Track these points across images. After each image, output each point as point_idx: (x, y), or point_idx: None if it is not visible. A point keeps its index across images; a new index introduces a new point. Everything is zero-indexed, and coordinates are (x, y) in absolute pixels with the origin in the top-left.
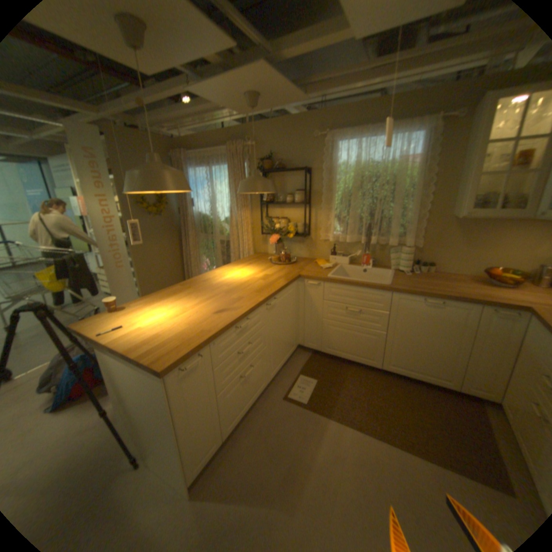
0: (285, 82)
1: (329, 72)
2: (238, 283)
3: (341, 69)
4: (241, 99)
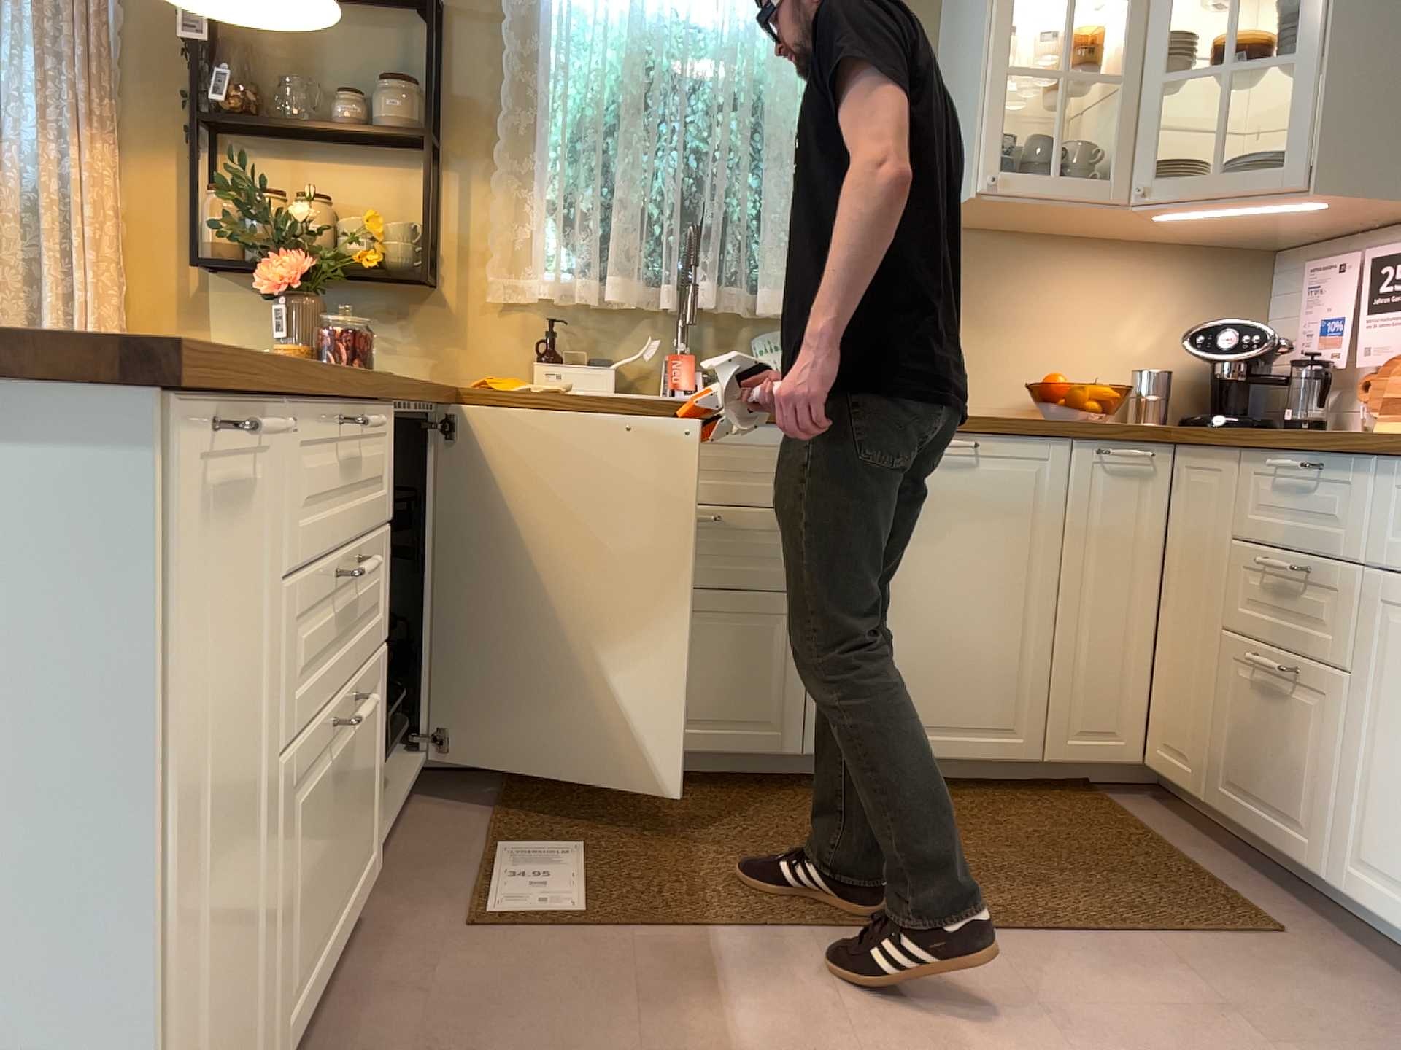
0: None
1: None
2: None
3: None
4: None
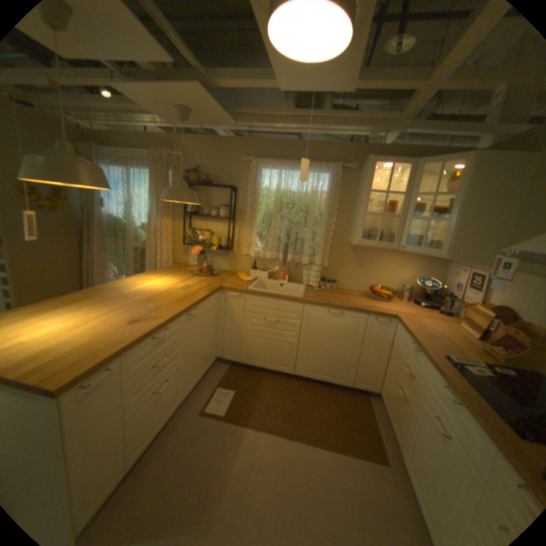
0: (218, 106)
1: (257, 109)
2: (155, 292)
3: (268, 109)
4: (172, 110)
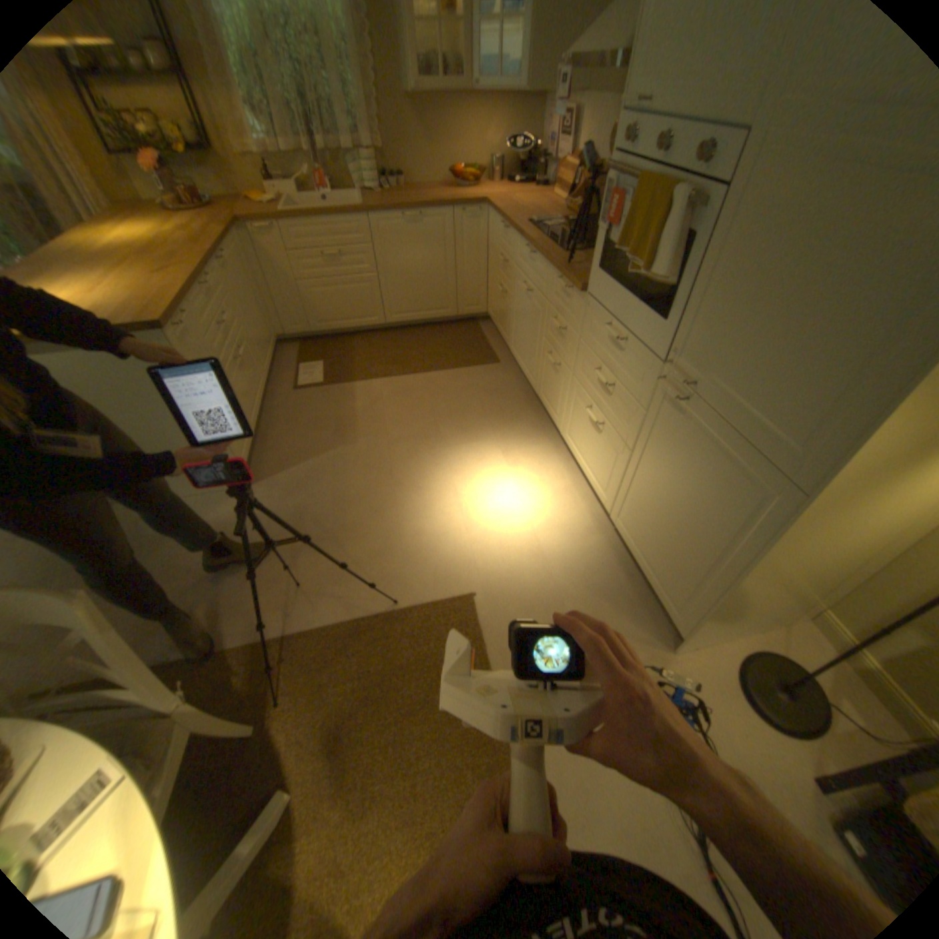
0: None
1: None
2: (141, 242)
3: None
4: None
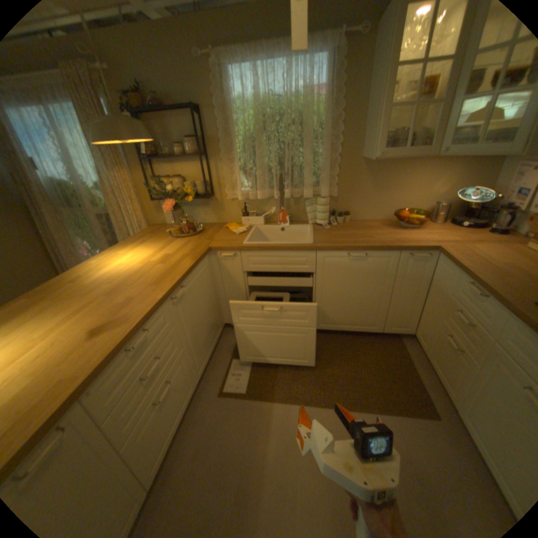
0: None
1: None
2: (126, 274)
3: None
4: None
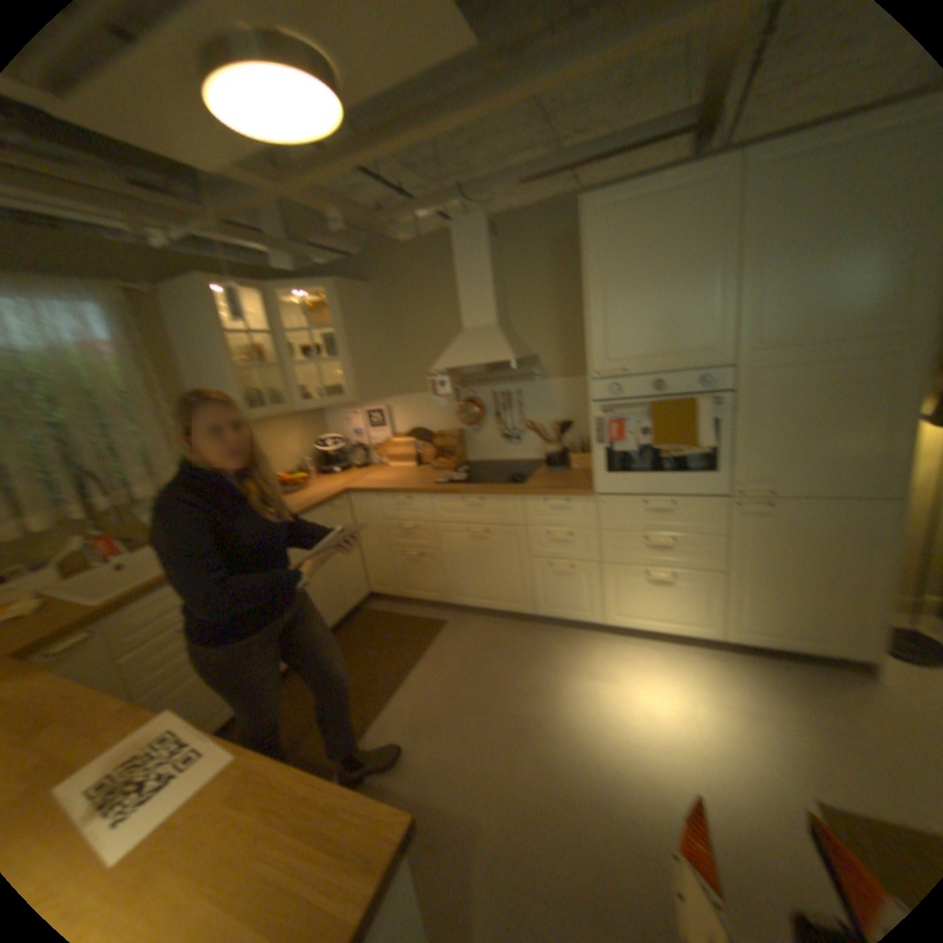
0: None
1: None
2: None
3: None
4: None
